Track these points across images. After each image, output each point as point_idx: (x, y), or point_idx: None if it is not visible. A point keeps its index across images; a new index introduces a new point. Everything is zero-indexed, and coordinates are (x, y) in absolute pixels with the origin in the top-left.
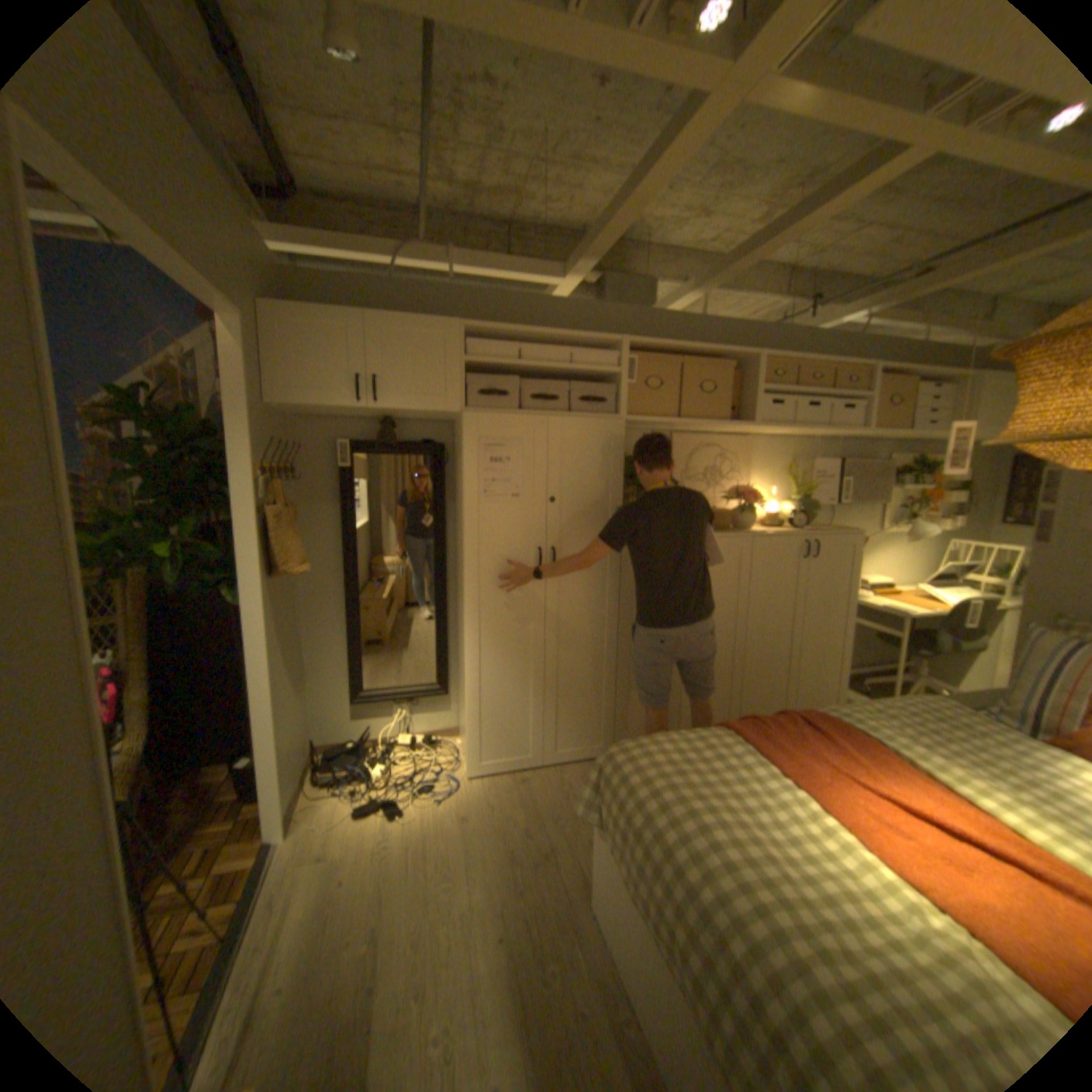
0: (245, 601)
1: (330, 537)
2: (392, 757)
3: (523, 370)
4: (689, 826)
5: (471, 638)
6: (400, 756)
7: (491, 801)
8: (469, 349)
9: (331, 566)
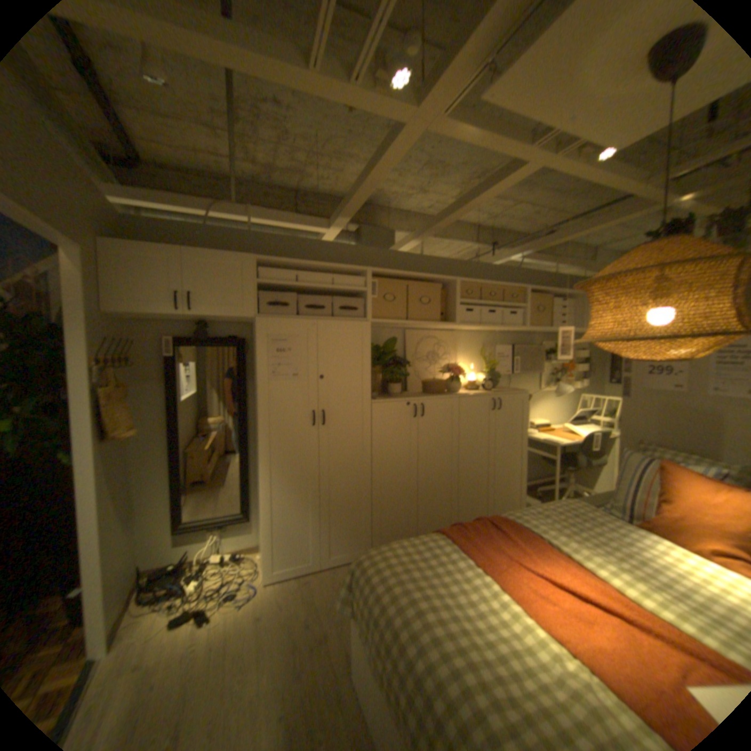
0: (75, 463)
1: (155, 408)
2: (202, 575)
3: (299, 289)
4: (409, 612)
5: (263, 479)
6: (209, 573)
7: (279, 603)
8: (259, 274)
9: (156, 430)
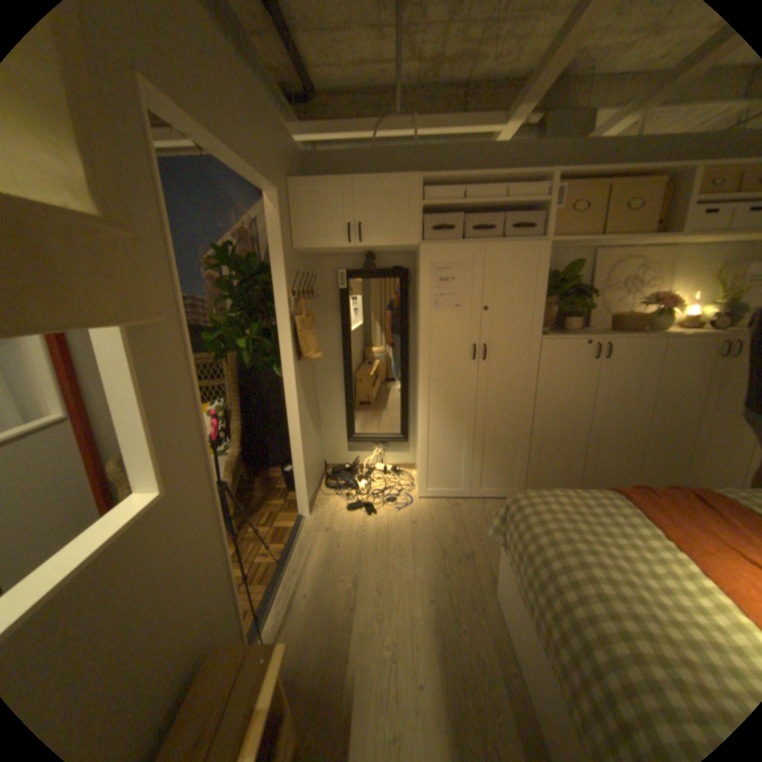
0: (285, 375)
1: (335, 336)
2: (371, 477)
3: (467, 207)
4: (573, 561)
5: (422, 407)
6: (376, 477)
7: (433, 515)
8: (426, 196)
9: (336, 354)
